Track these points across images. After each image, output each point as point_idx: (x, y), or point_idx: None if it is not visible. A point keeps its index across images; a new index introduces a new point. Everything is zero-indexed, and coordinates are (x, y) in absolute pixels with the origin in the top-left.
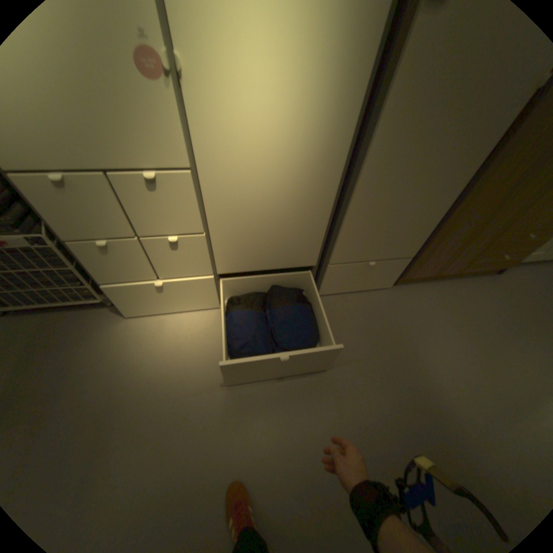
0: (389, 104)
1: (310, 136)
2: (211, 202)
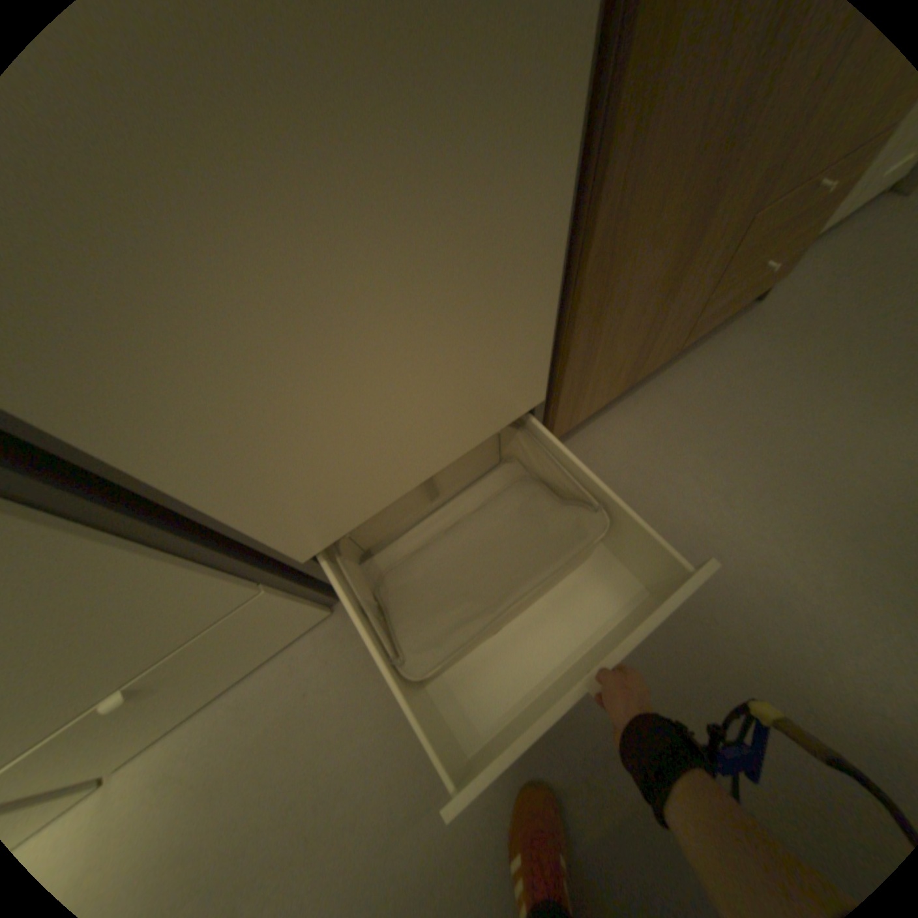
0: None
1: None
2: None
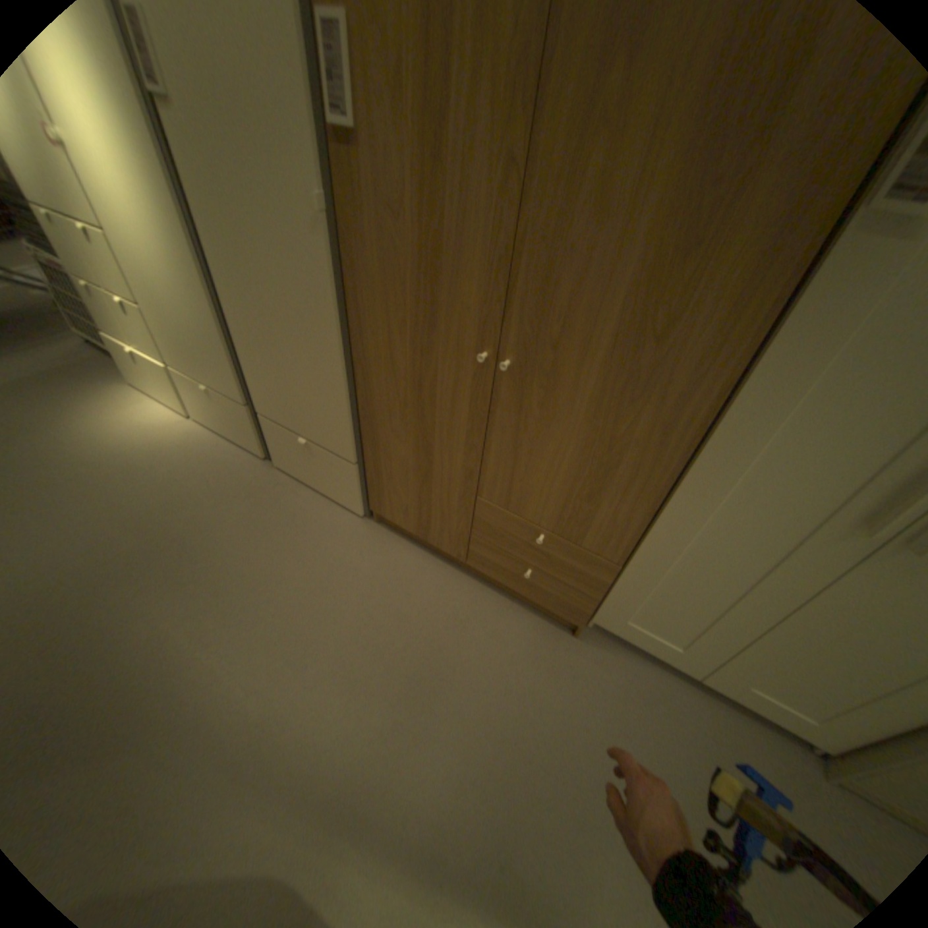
0: (192, 200)
1: (156, 220)
2: (128, 270)
